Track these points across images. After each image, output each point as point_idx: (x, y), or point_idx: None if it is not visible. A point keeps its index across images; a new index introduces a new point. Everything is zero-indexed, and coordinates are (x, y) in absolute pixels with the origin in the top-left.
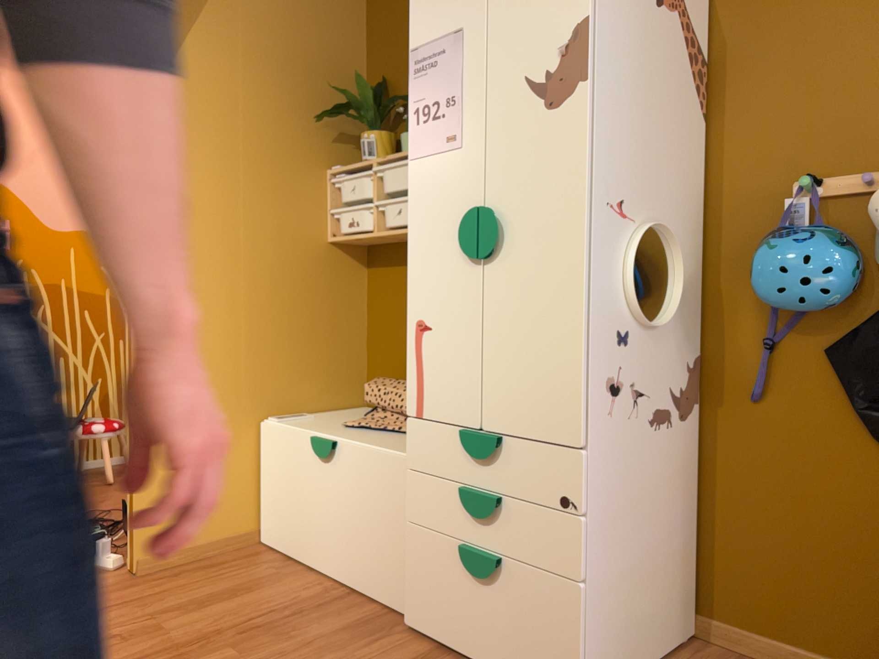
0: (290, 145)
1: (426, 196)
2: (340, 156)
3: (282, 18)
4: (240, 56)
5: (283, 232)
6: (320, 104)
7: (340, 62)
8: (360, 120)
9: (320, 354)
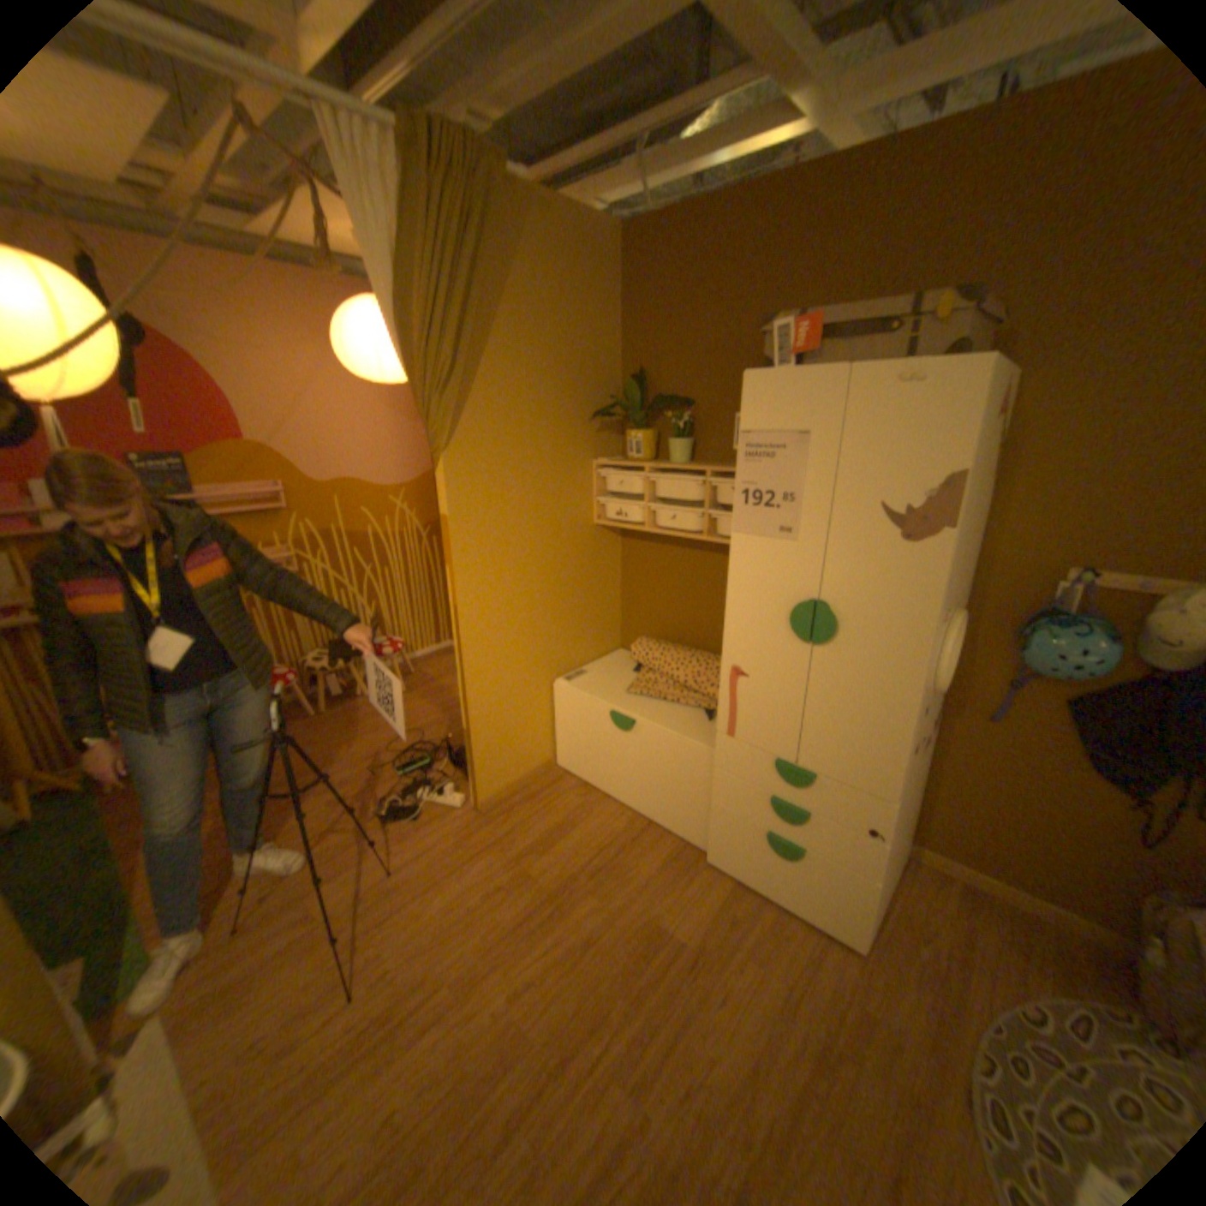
0: (564, 447)
1: (750, 570)
2: (601, 445)
3: (553, 319)
4: (522, 370)
5: (561, 527)
6: (585, 399)
7: (600, 352)
8: (626, 419)
9: (589, 618)
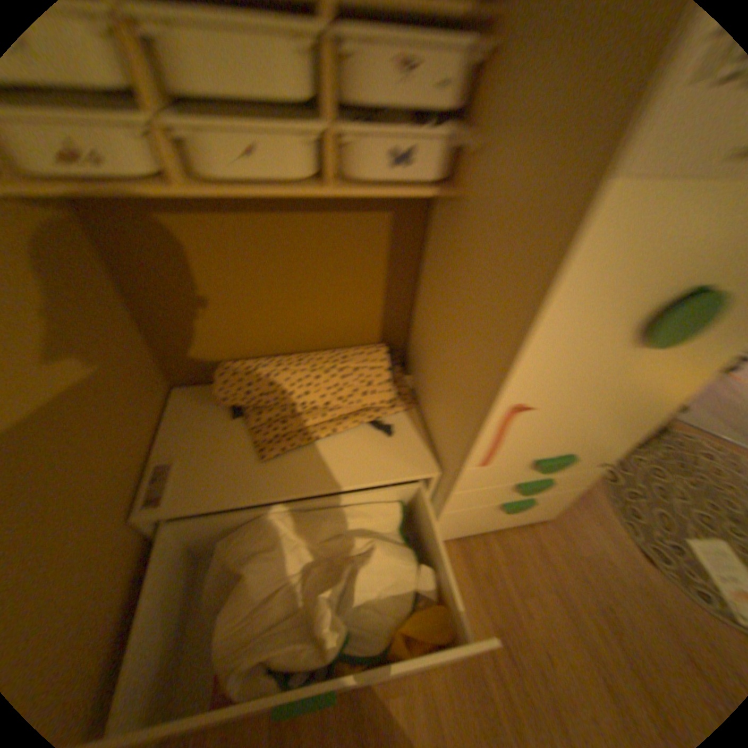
0: None
1: (615, 257)
2: None
3: None
4: None
5: None
6: None
7: None
8: None
9: (115, 386)
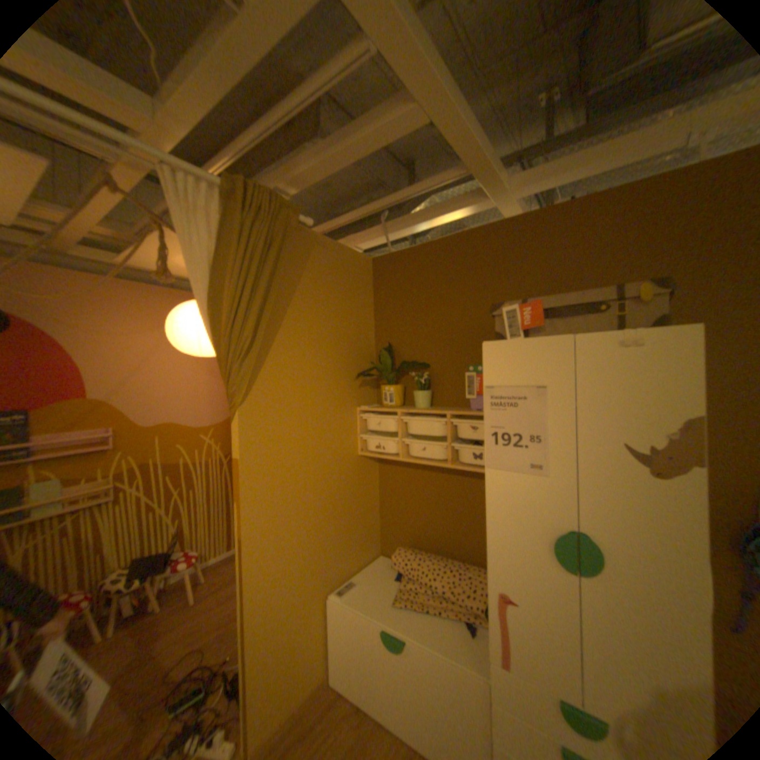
0: (336, 398)
1: (507, 501)
2: (363, 395)
3: (330, 312)
4: (306, 344)
5: (334, 458)
6: (351, 364)
7: (361, 334)
8: (381, 377)
9: (356, 532)
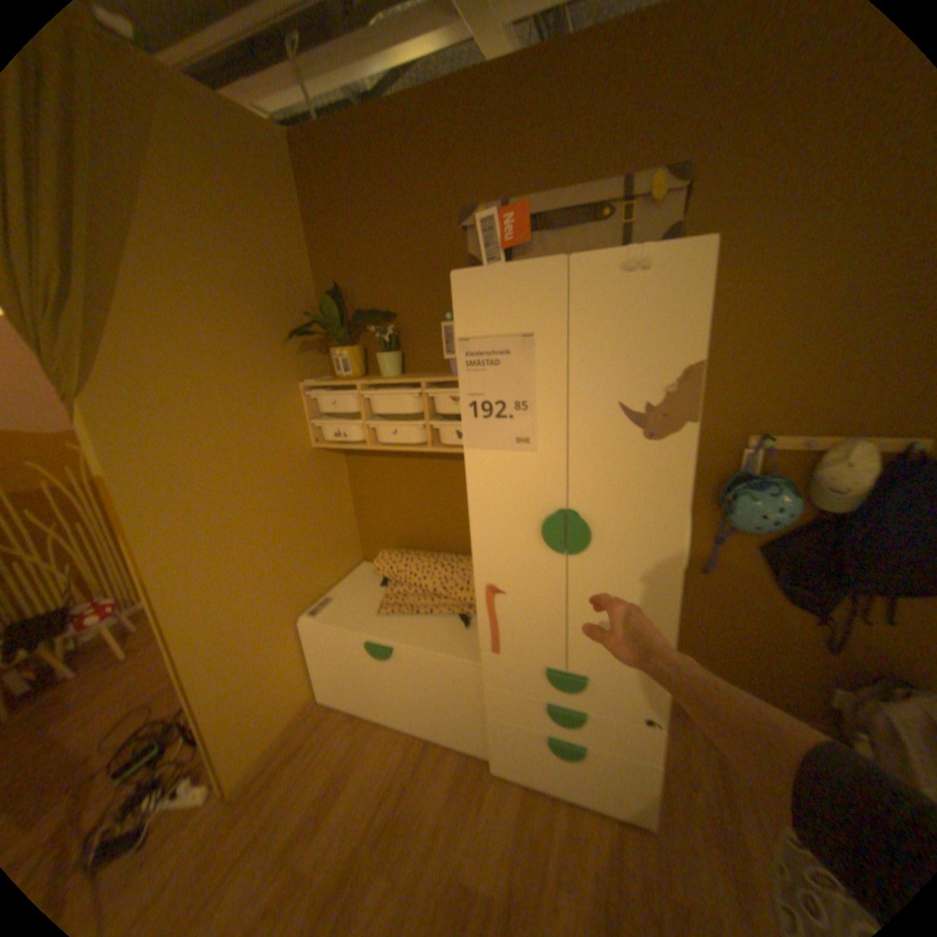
0: (262, 371)
1: (491, 485)
2: (306, 365)
3: (221, 228)
4: (188, 285)
5: (275, 456)
6: (278, 318)
7: (287, 268)
8: (328, 335)
9: (326, 542)
